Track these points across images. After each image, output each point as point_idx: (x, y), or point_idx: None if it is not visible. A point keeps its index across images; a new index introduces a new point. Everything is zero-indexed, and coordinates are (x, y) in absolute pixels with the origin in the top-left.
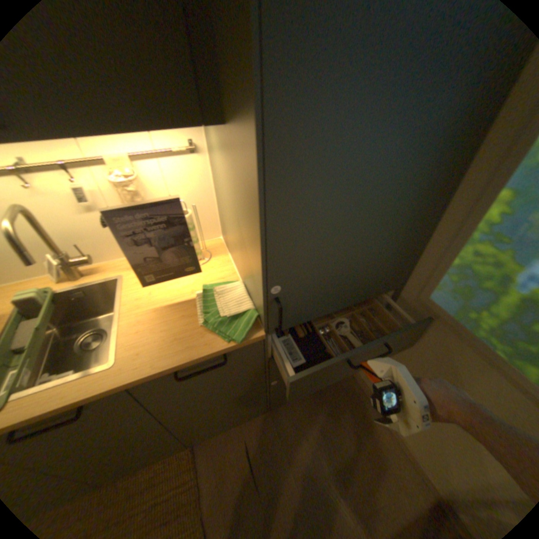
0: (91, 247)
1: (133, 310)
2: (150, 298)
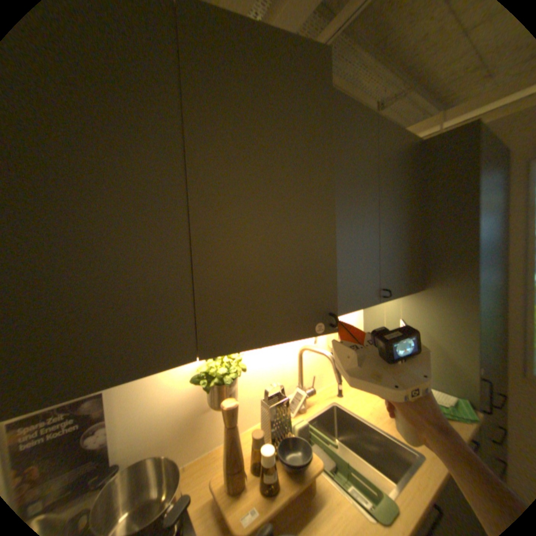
0: (307, 381)
1: (379, 420)
2: (378, 411)
